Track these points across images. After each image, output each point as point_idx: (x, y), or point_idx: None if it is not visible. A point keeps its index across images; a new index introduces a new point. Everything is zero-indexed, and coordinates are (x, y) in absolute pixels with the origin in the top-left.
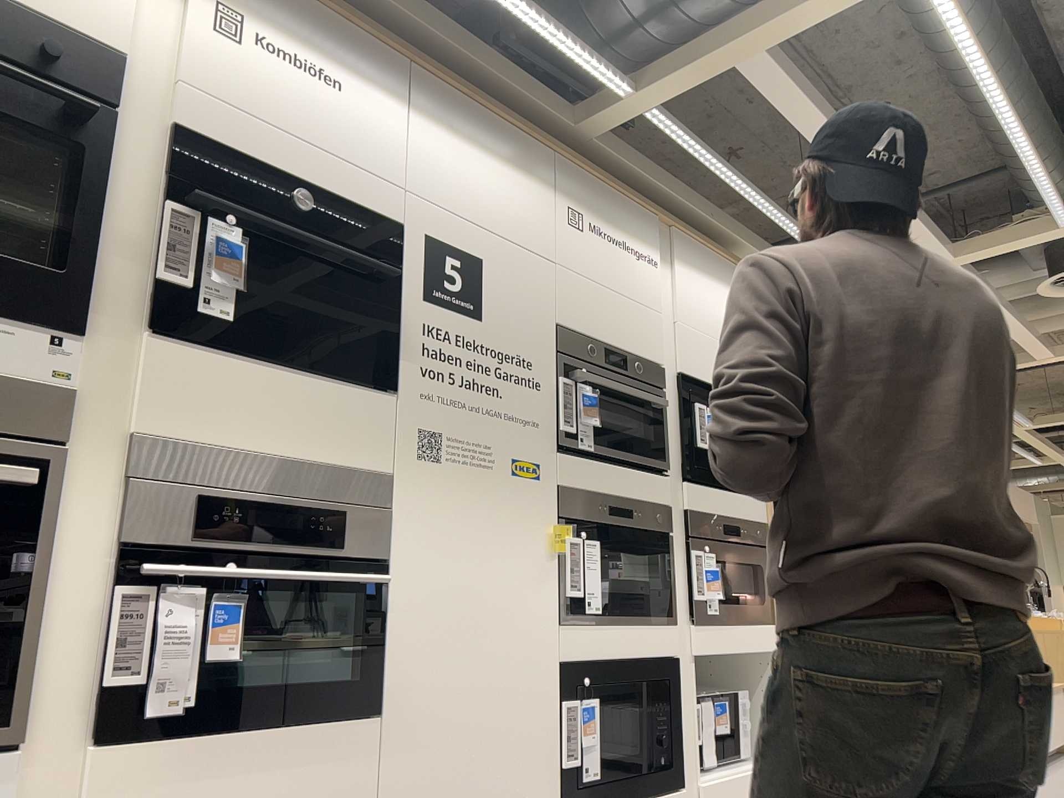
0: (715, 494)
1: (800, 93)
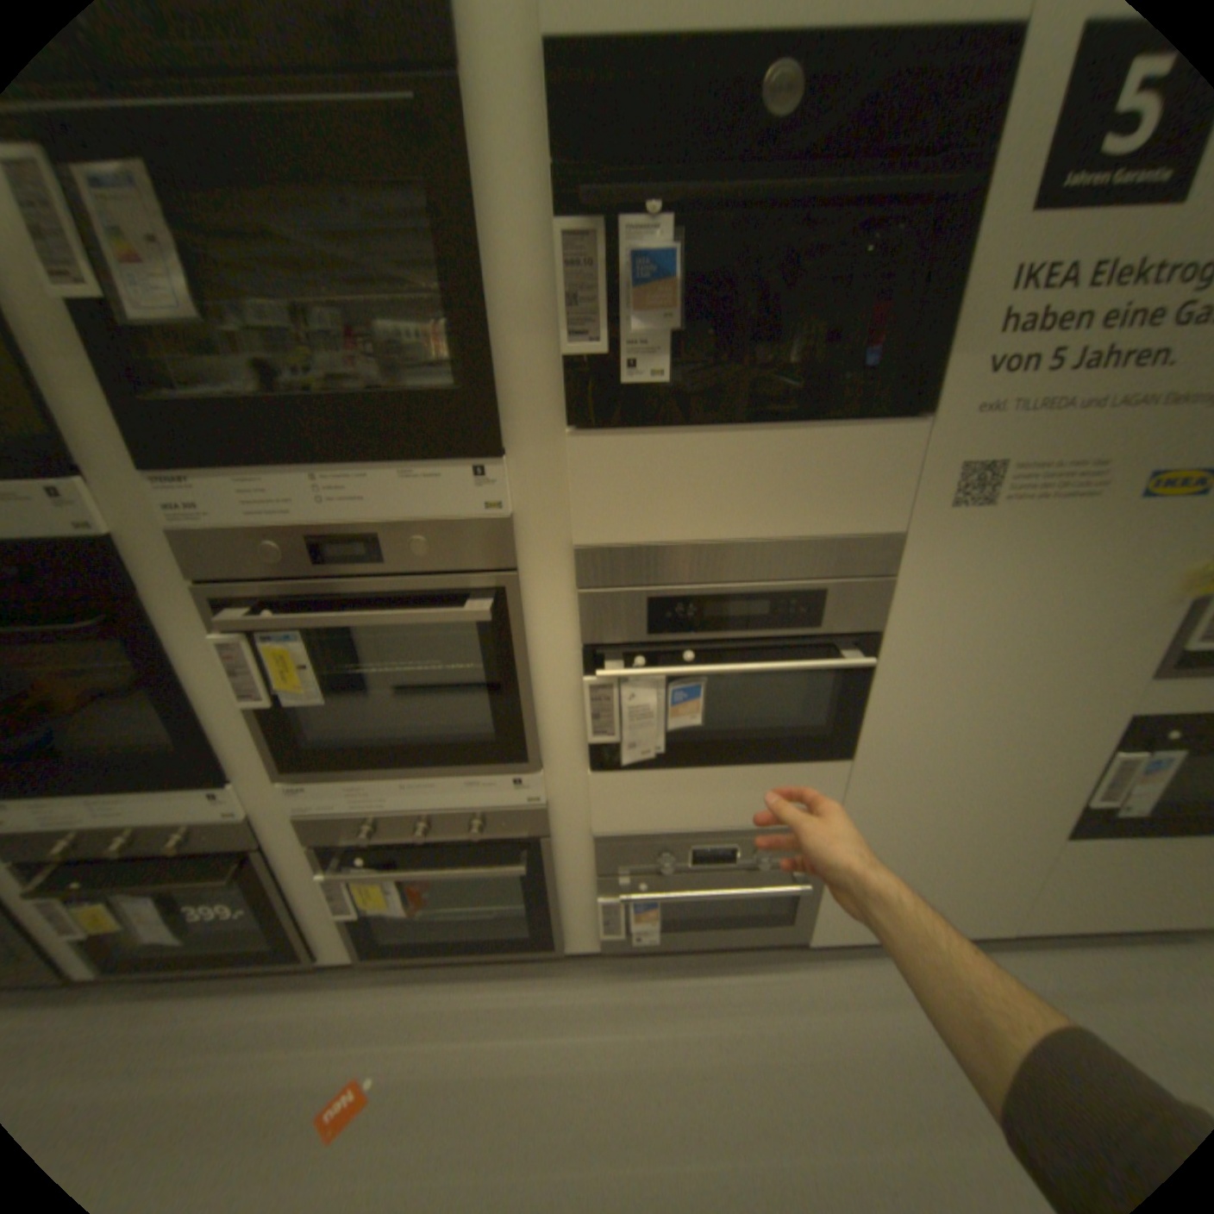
0: None
1: None
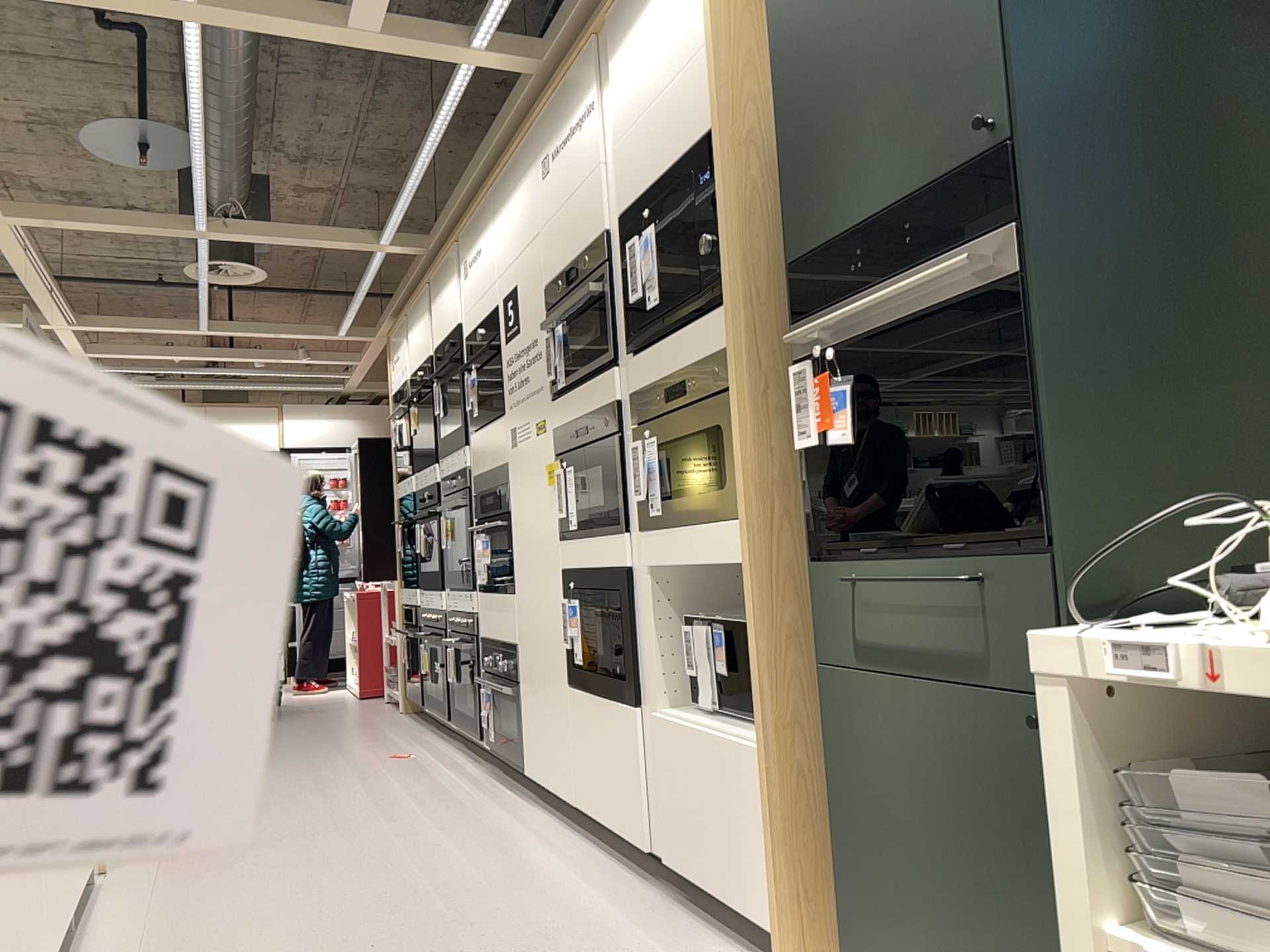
0: (659, 350)
1: None
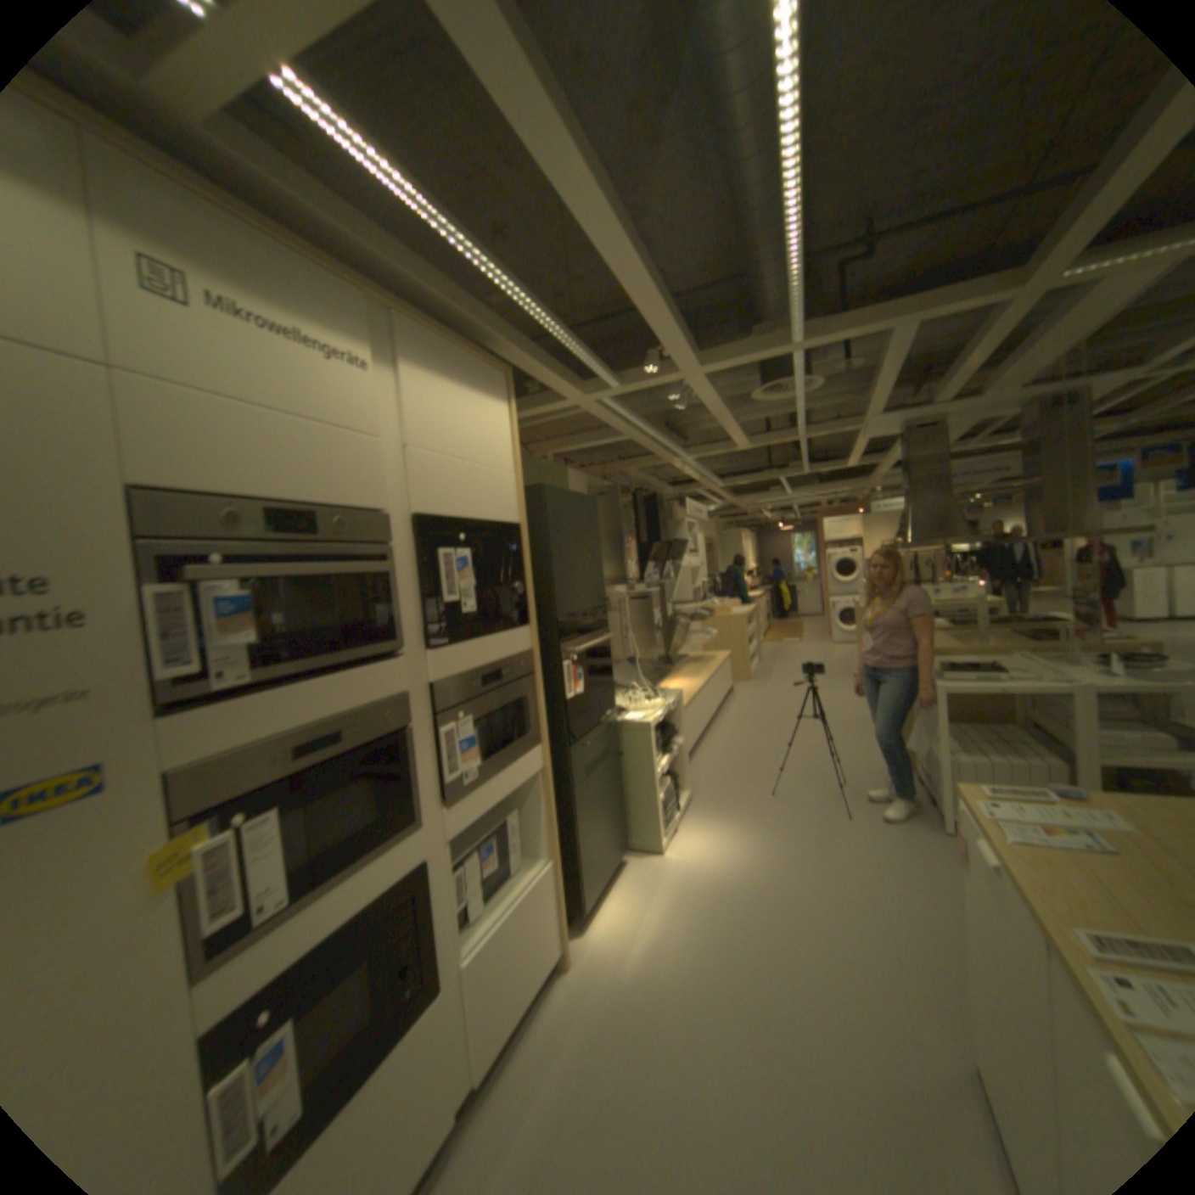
0: (470, 646)
1: (545, 89)
